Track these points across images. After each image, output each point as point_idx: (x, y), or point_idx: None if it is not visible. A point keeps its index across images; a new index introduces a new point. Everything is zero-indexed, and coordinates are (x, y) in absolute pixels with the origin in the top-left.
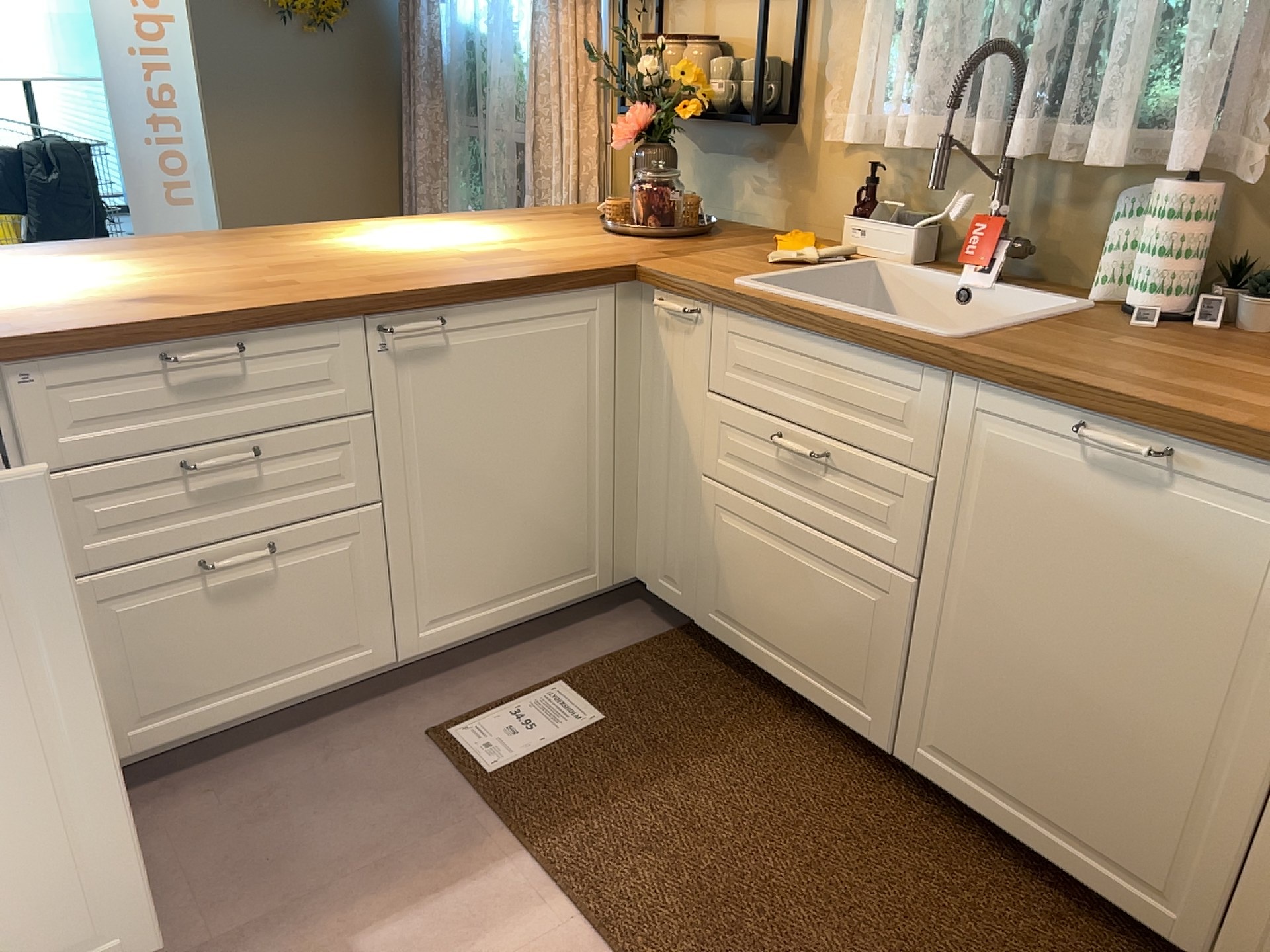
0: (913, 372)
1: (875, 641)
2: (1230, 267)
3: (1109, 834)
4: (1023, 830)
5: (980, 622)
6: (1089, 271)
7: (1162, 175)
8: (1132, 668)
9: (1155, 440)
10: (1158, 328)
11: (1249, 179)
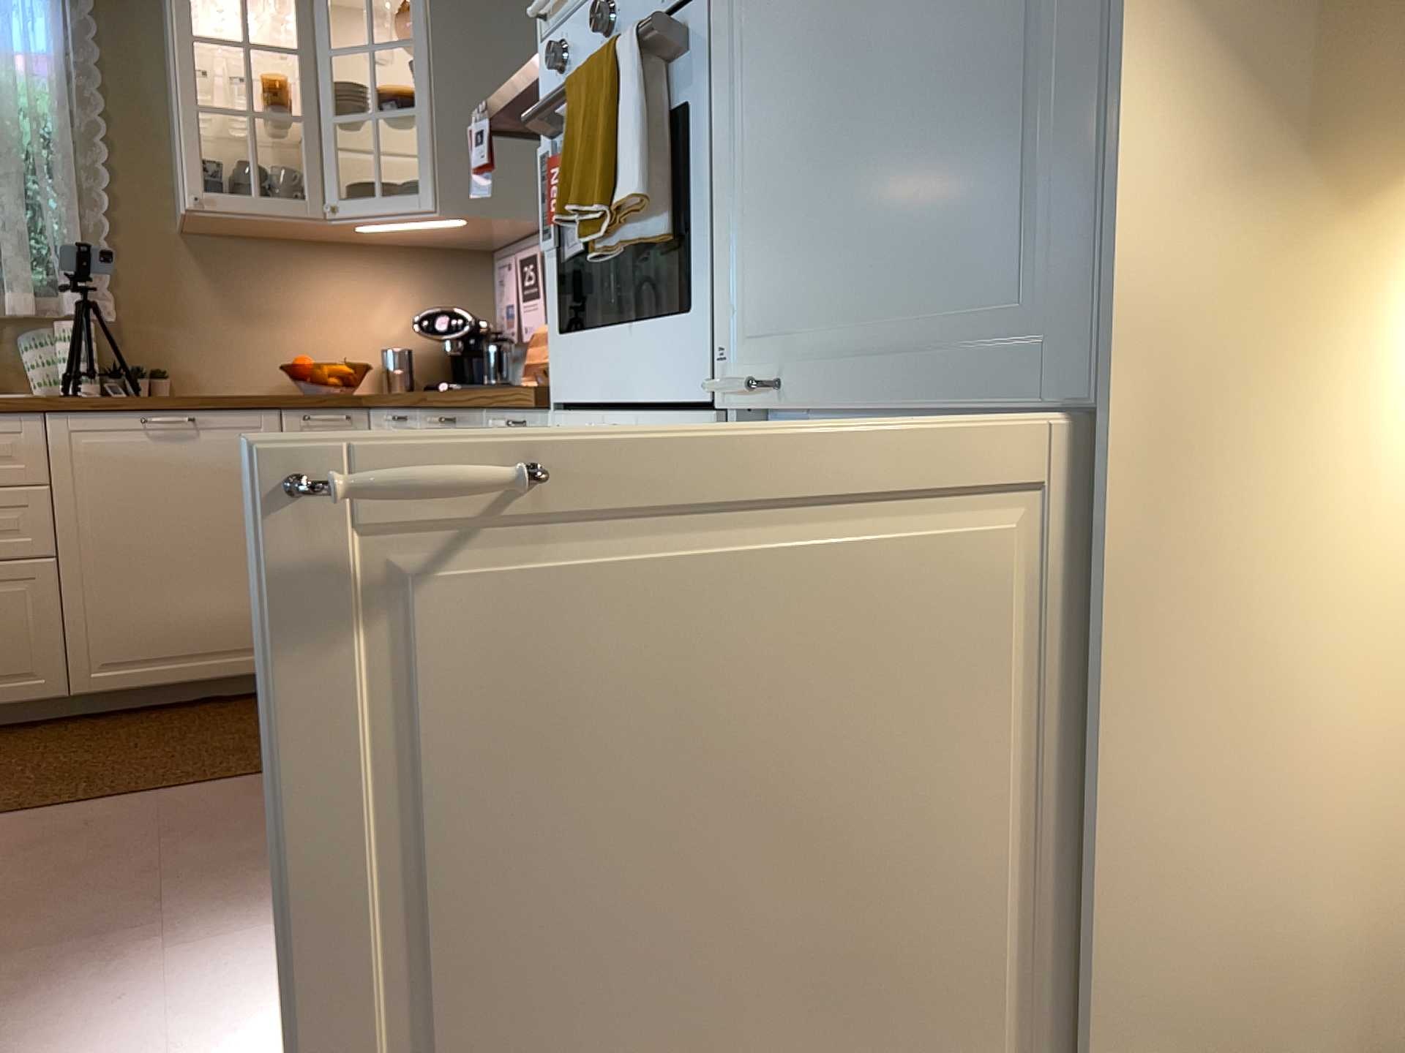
0: (11, 421)
1: (30, 621)
2: (107, 369)
3: (228, 635)
4: (181, 673)
5: (111, 560)
6: (13, 386)
7: (47, 321)
8: (210, 536)
9: (182, 415)
10: (102, 397)
11: (110, 317)
